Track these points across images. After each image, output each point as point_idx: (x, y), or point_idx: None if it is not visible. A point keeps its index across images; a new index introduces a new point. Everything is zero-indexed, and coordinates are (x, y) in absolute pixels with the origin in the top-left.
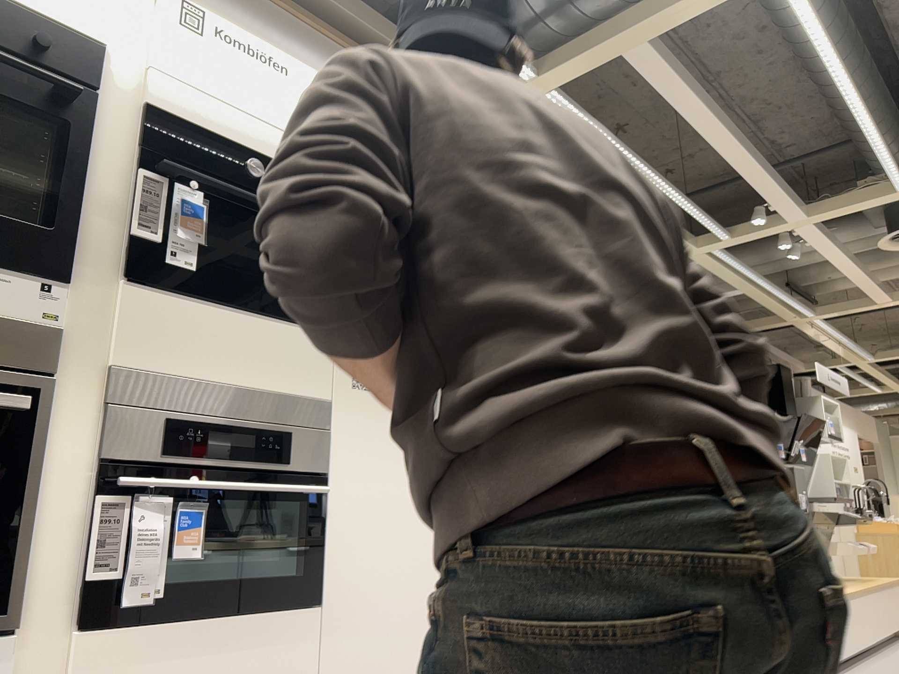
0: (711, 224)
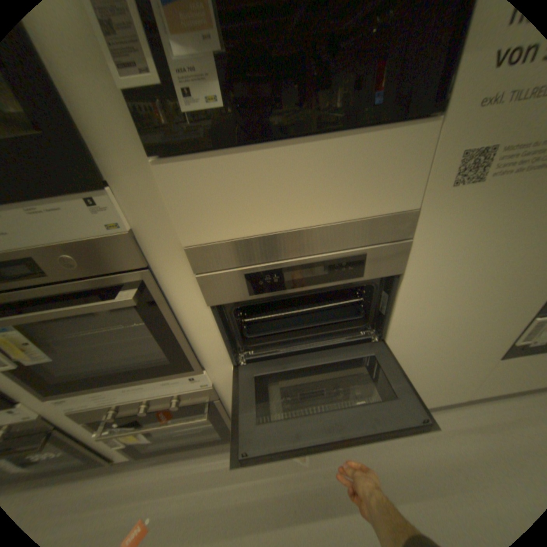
0: None
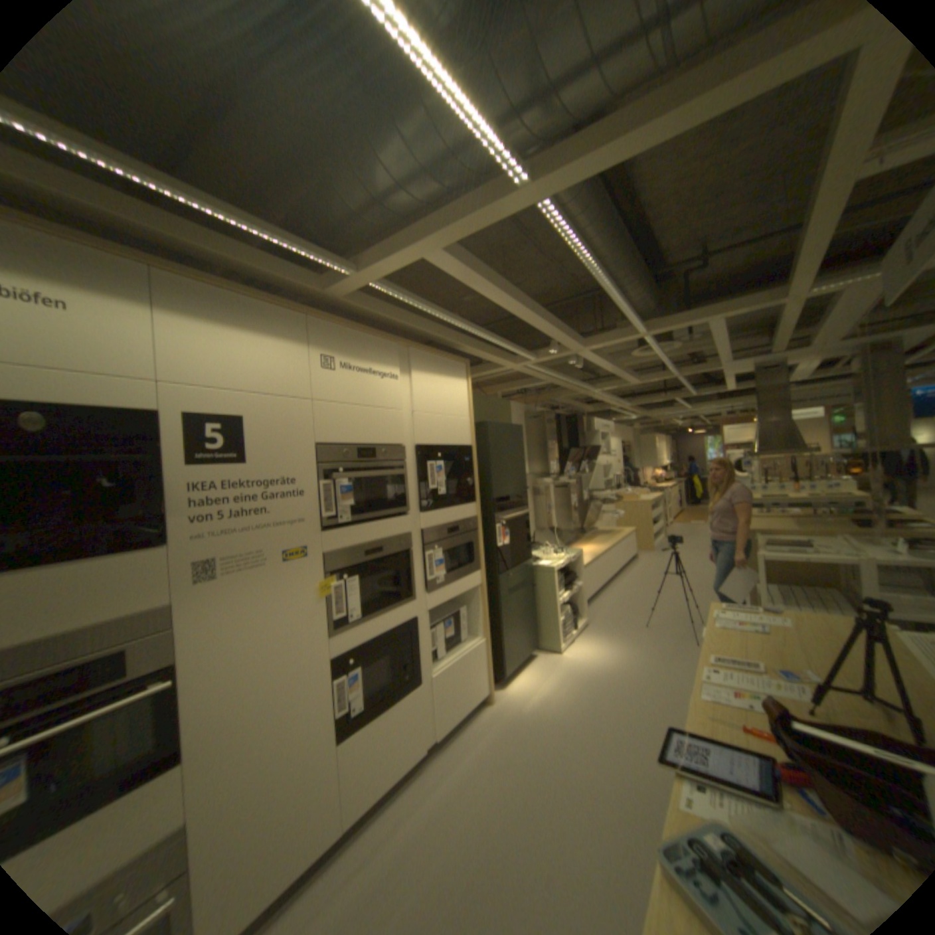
0: (523, 353)
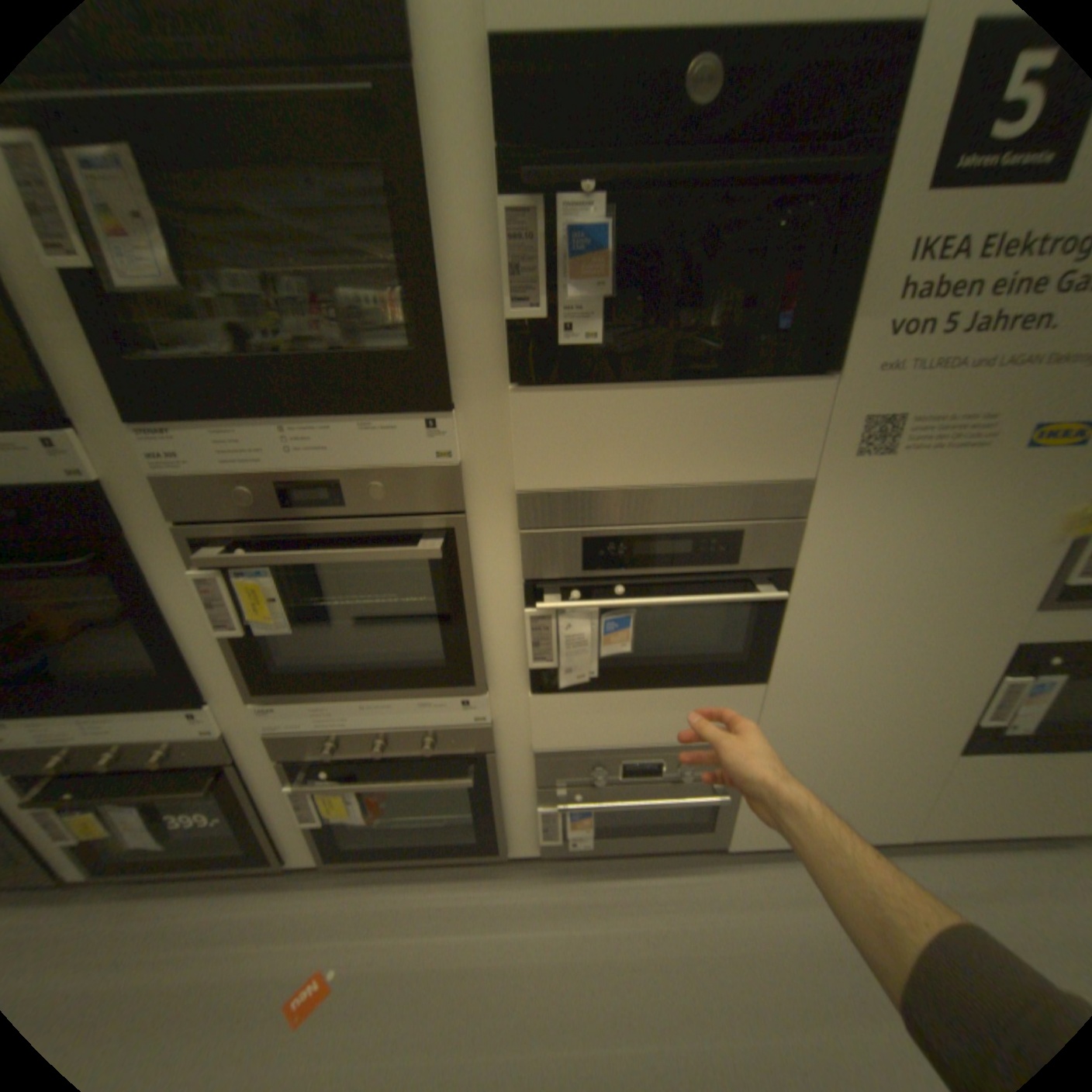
0: None
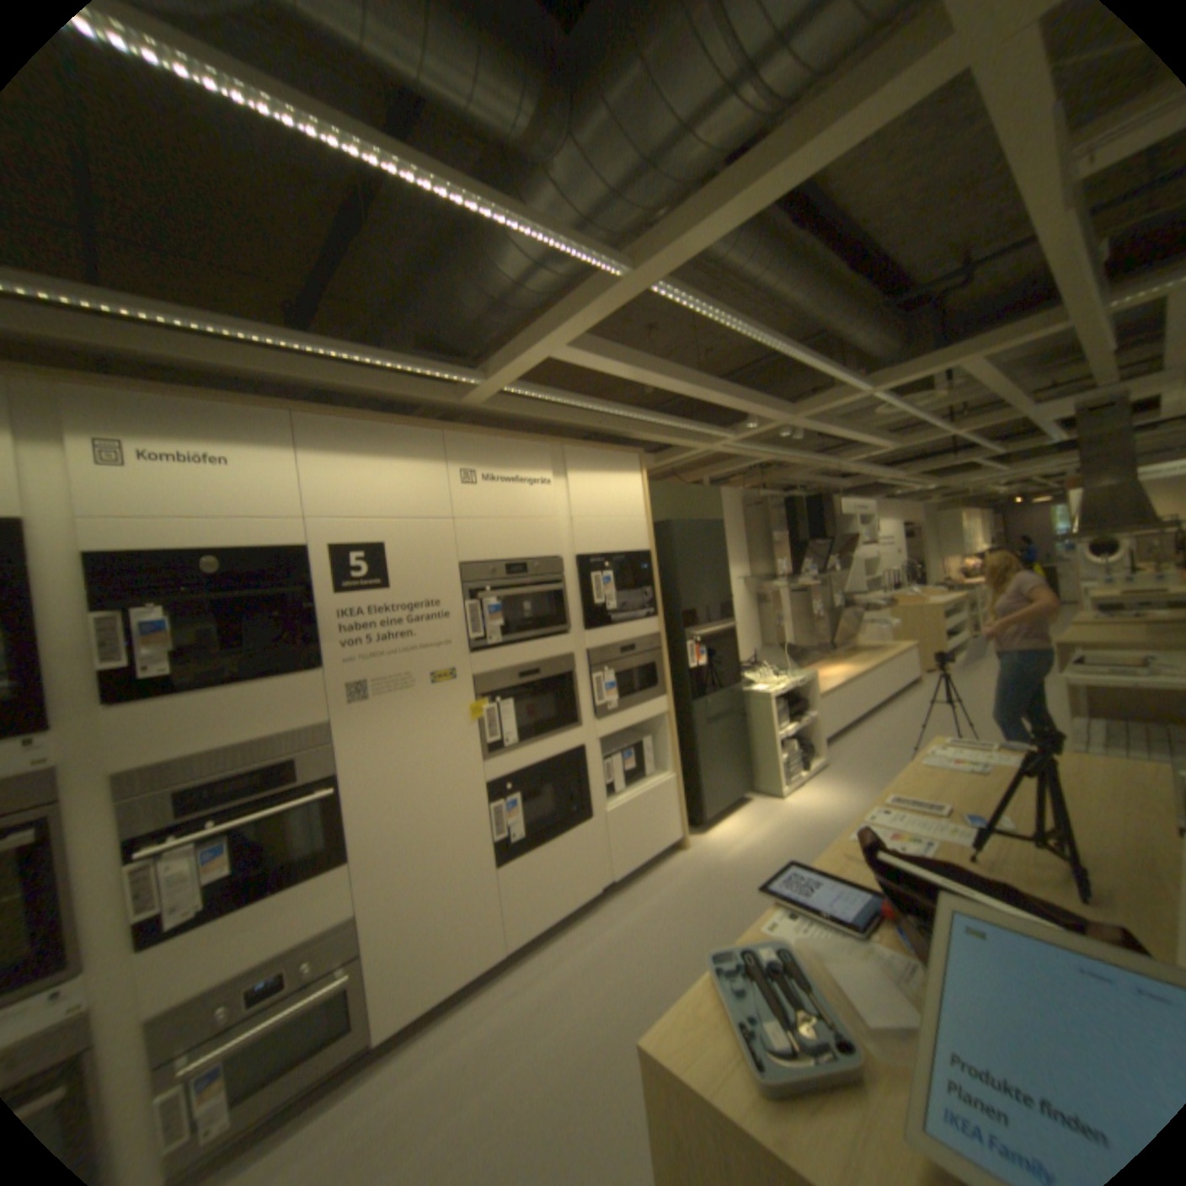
0: (714, 432)
